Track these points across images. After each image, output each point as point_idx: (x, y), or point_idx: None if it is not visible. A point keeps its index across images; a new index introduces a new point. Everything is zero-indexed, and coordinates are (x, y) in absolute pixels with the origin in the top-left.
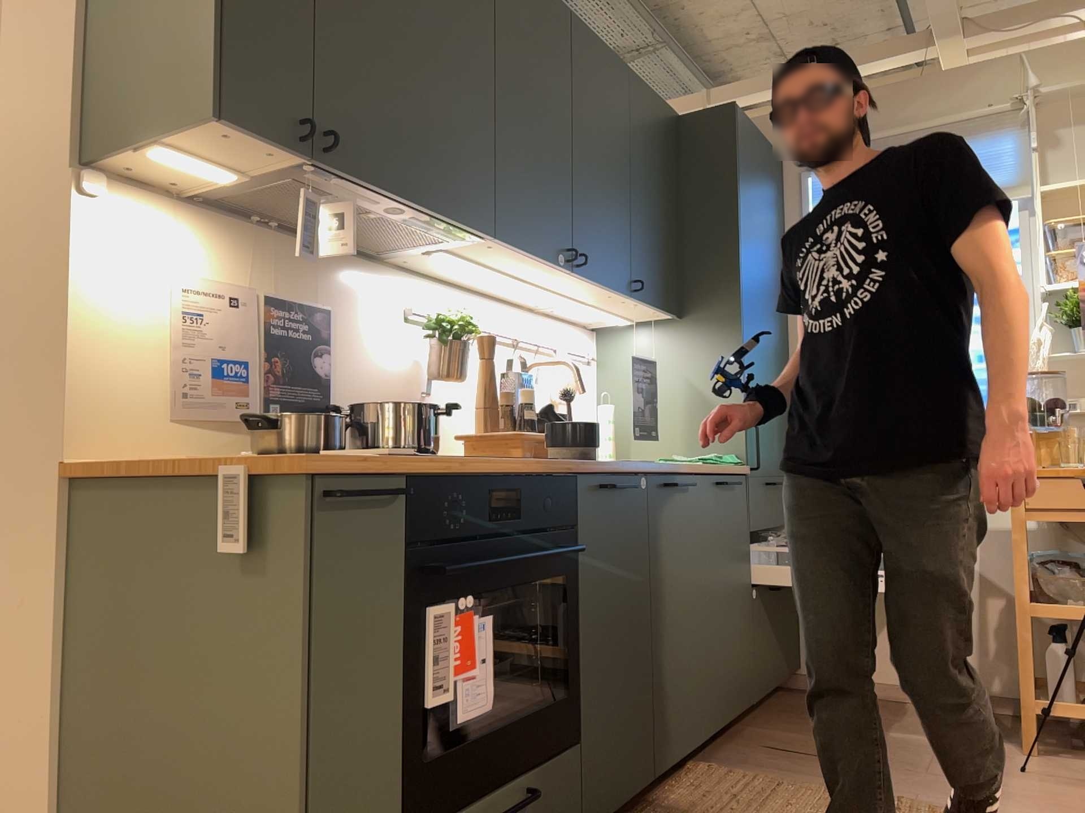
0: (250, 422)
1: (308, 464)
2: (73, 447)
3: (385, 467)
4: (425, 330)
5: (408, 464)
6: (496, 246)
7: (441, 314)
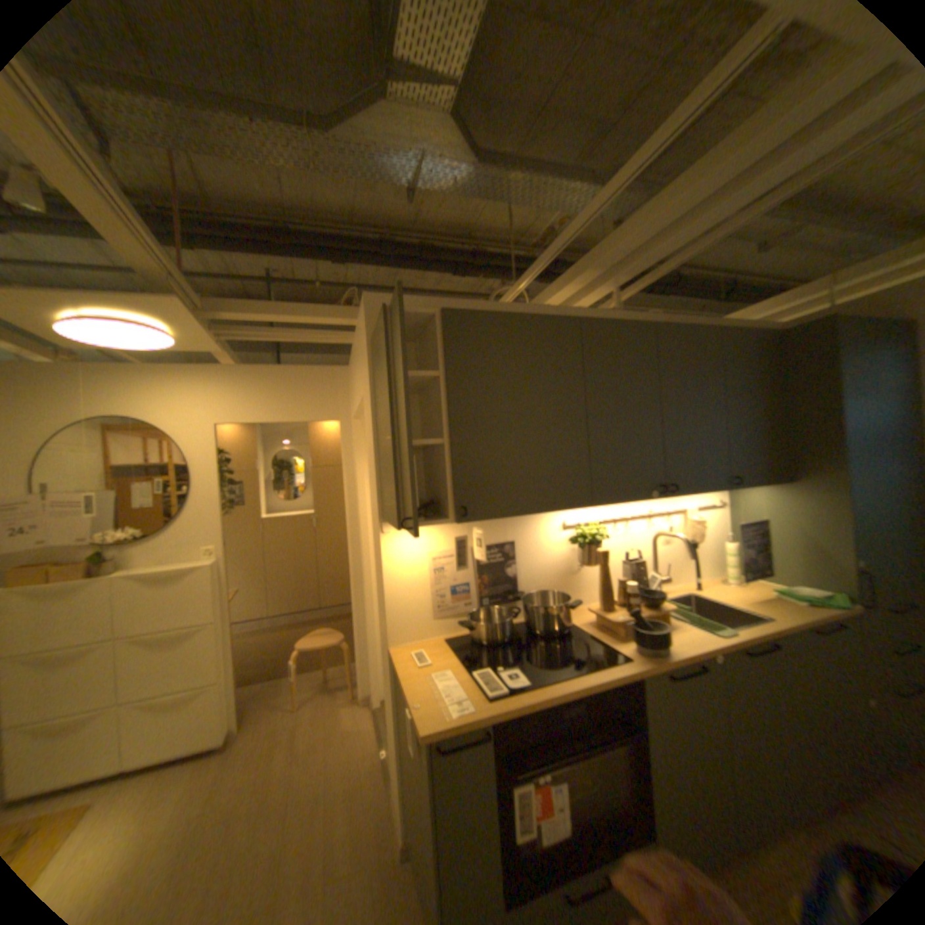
0: (467, 617)
1: (423, 741)
2: (390, 642)
3: (476, 726)
4: (571, 540)
5: (491, 720)
6: (598, 504)
7: (581, 528)
